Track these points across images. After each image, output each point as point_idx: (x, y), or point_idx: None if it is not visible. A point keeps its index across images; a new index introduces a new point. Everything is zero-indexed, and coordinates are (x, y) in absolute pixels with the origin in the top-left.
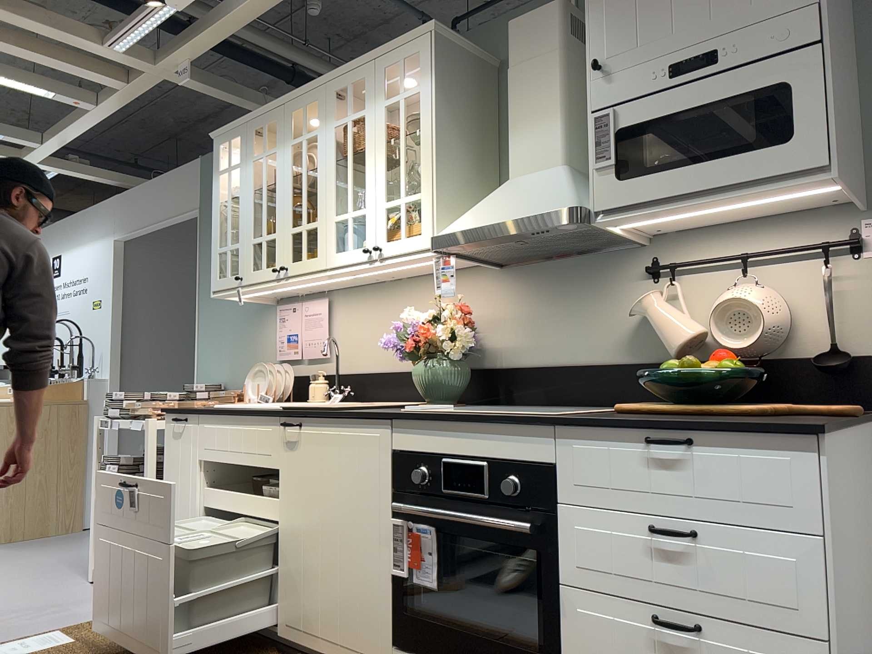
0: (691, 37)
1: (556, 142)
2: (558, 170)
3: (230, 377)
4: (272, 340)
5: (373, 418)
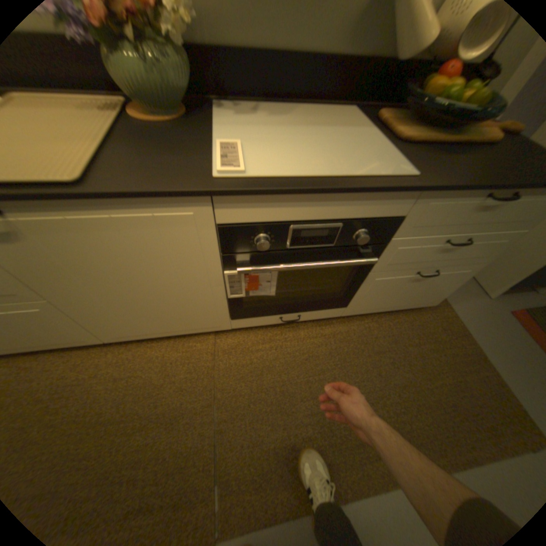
0: None
1: None
2: None
3: None
4: None
5: (182, 197)
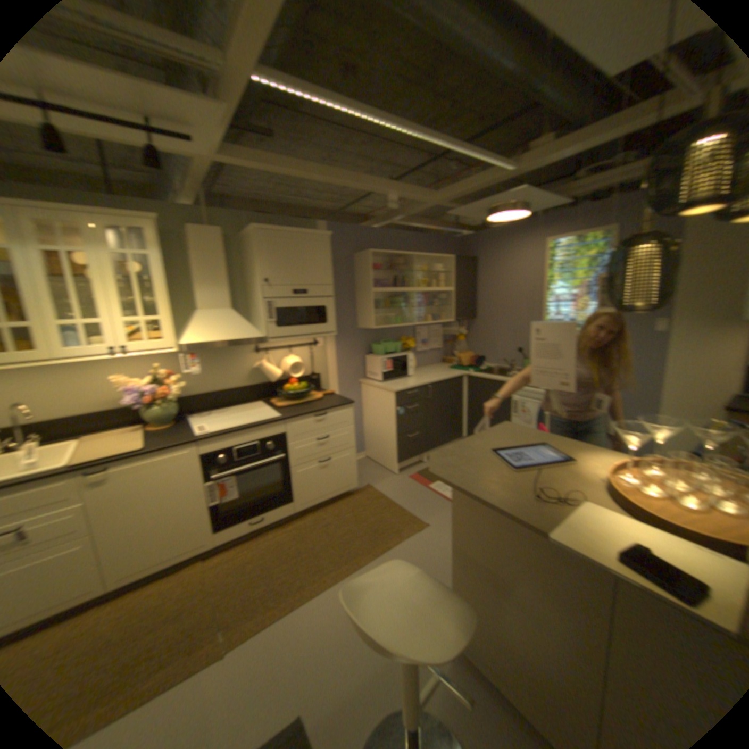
0: (298, 282)
1: (225, 297)
2: (231, 312)
3: None
4: None
5: (182, 445)
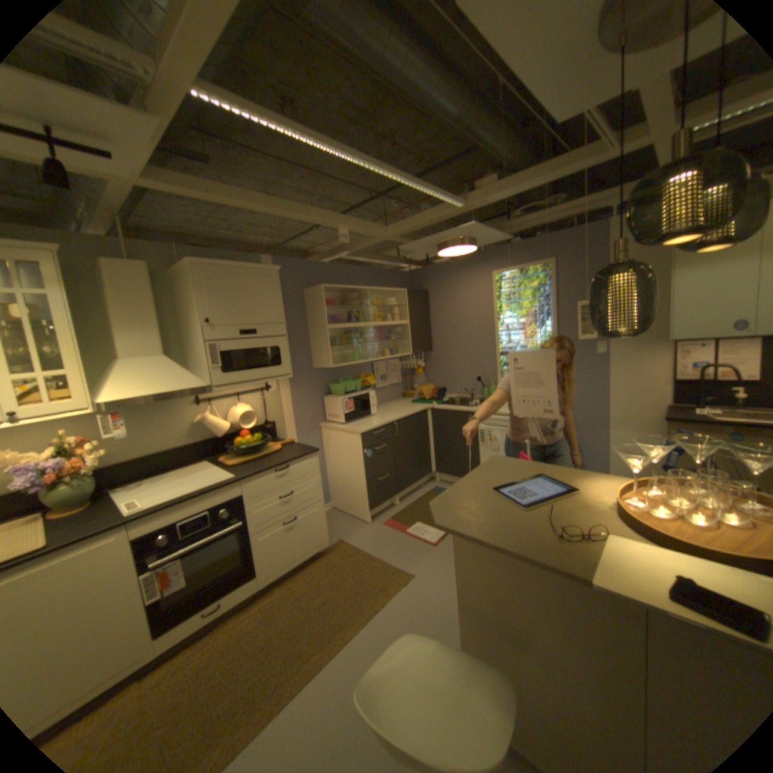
0: (247, 321)
1: (157, 342)
2: (166, 359)
3: None
4: None
5: (108, 530)
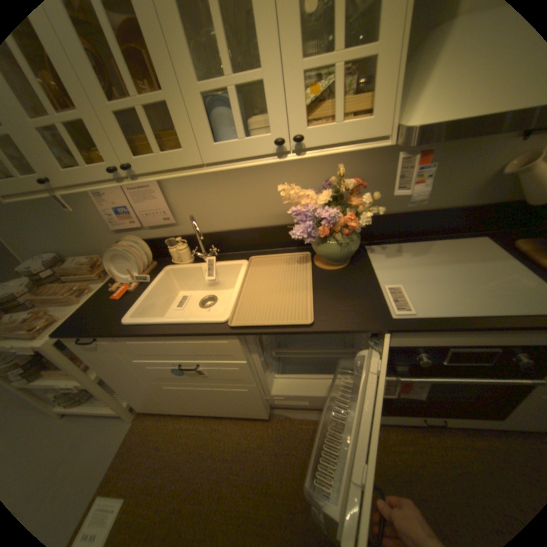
0: None
1: None
2: None
3: (58, 247)
4: (93, 212)
5: (373, 333)
